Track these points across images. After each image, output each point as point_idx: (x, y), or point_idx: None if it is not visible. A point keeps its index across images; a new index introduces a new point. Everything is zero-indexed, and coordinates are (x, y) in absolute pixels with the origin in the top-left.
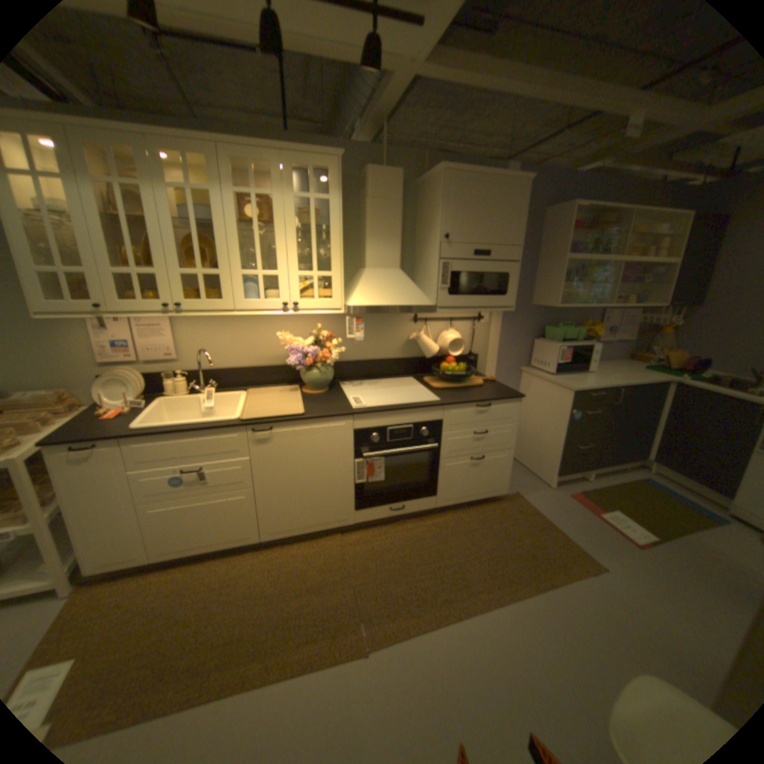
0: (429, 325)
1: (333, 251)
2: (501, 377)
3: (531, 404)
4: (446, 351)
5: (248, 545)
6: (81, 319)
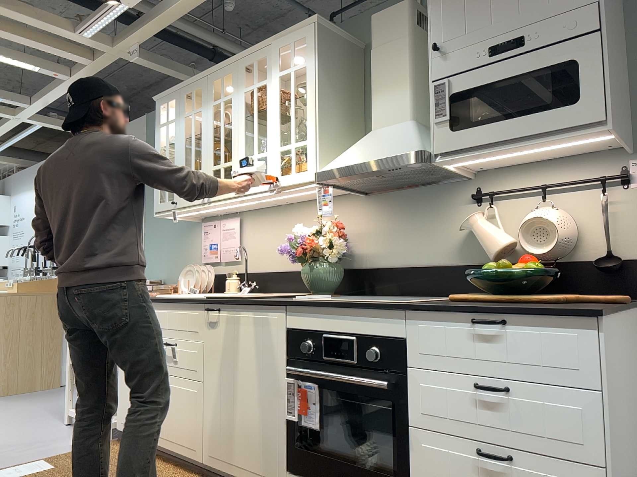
0: (505, 205)
1: (308, 116)
2: None
3: None
4: (527, 246)
5: (194, 460)
6: (201, 228)
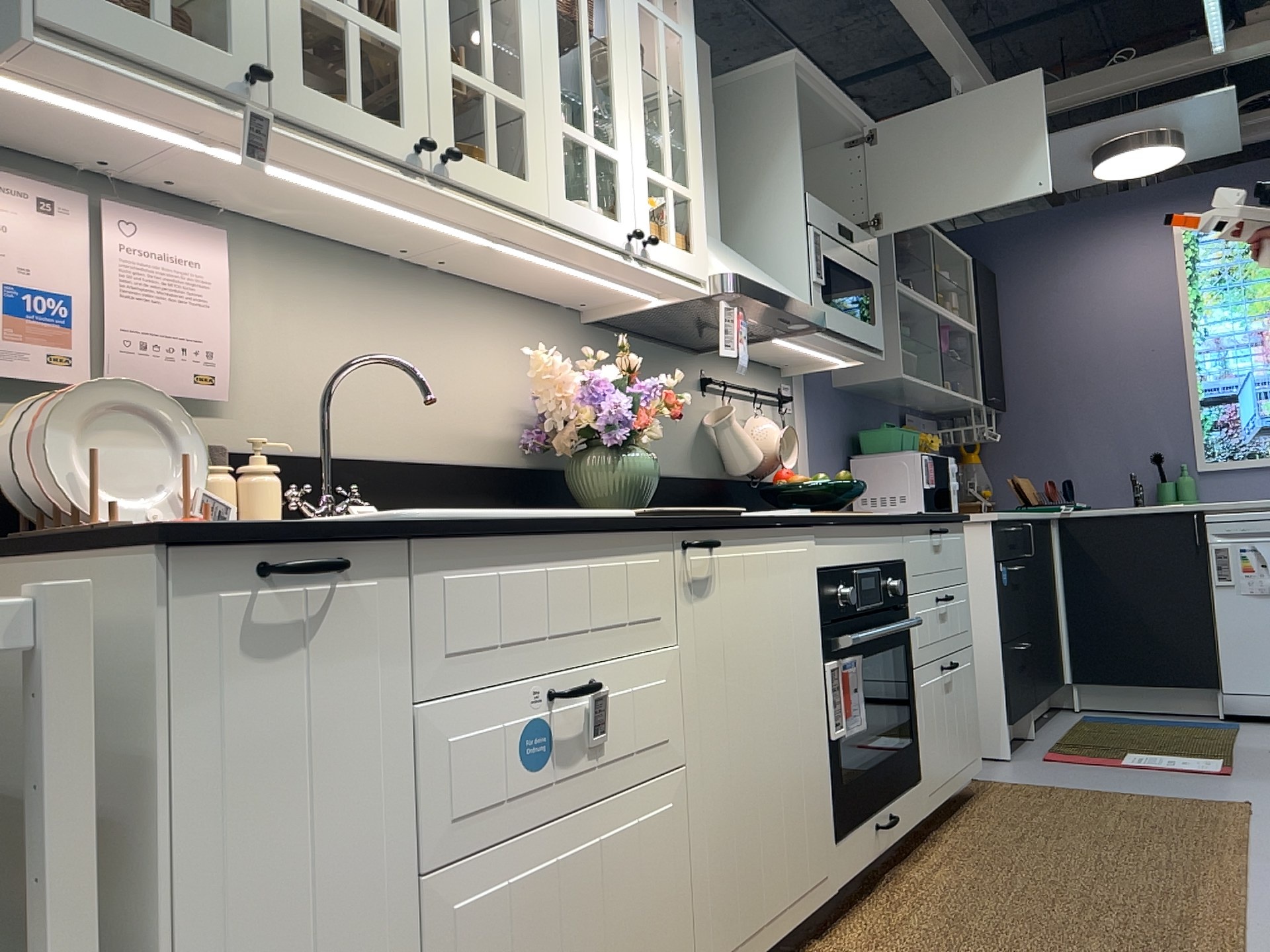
0: (725, 403)
1: (692, 145)
2: None
3: None
4: (769, 459)
5: None
6: None
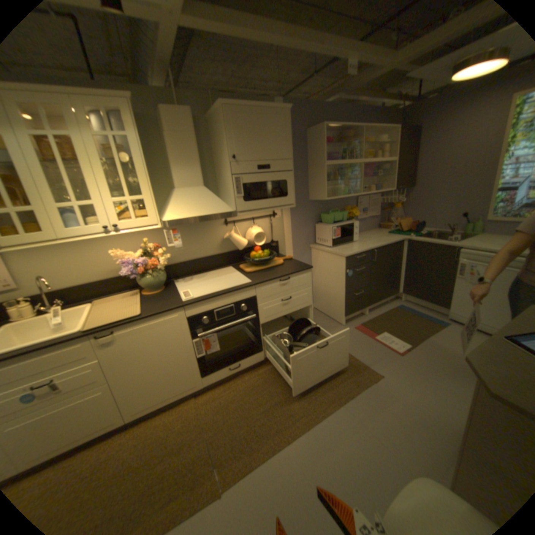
0: (238, 226)
1: (141, 178)
2: (297, 255)
3: (320, 270)
4: (253, 243)
5: (114, 429)
6: None
